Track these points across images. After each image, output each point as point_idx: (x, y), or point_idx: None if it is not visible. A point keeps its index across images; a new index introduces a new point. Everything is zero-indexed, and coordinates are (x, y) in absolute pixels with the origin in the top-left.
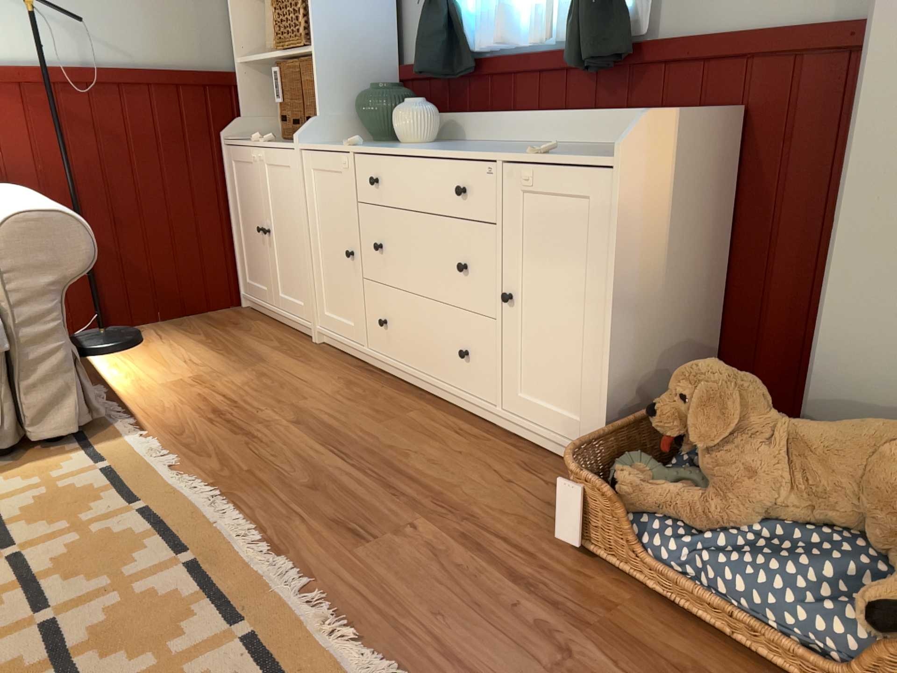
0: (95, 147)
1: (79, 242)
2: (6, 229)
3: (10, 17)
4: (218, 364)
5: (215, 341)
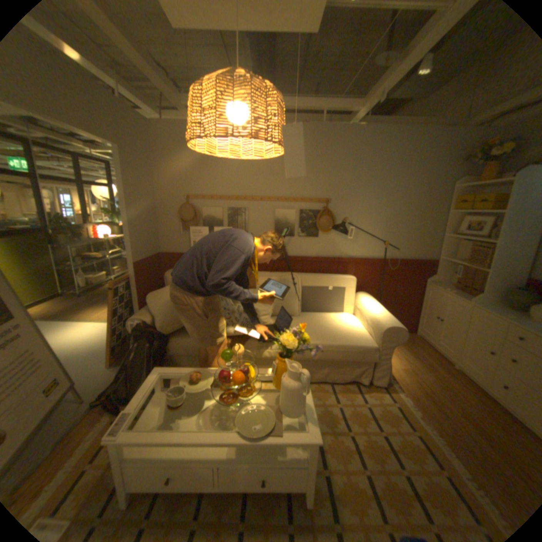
0: (387, 280)
1: (404, 336)
2: (387, 330)
3: (375, 244)
4: (419, 366)
5: (413, 352)
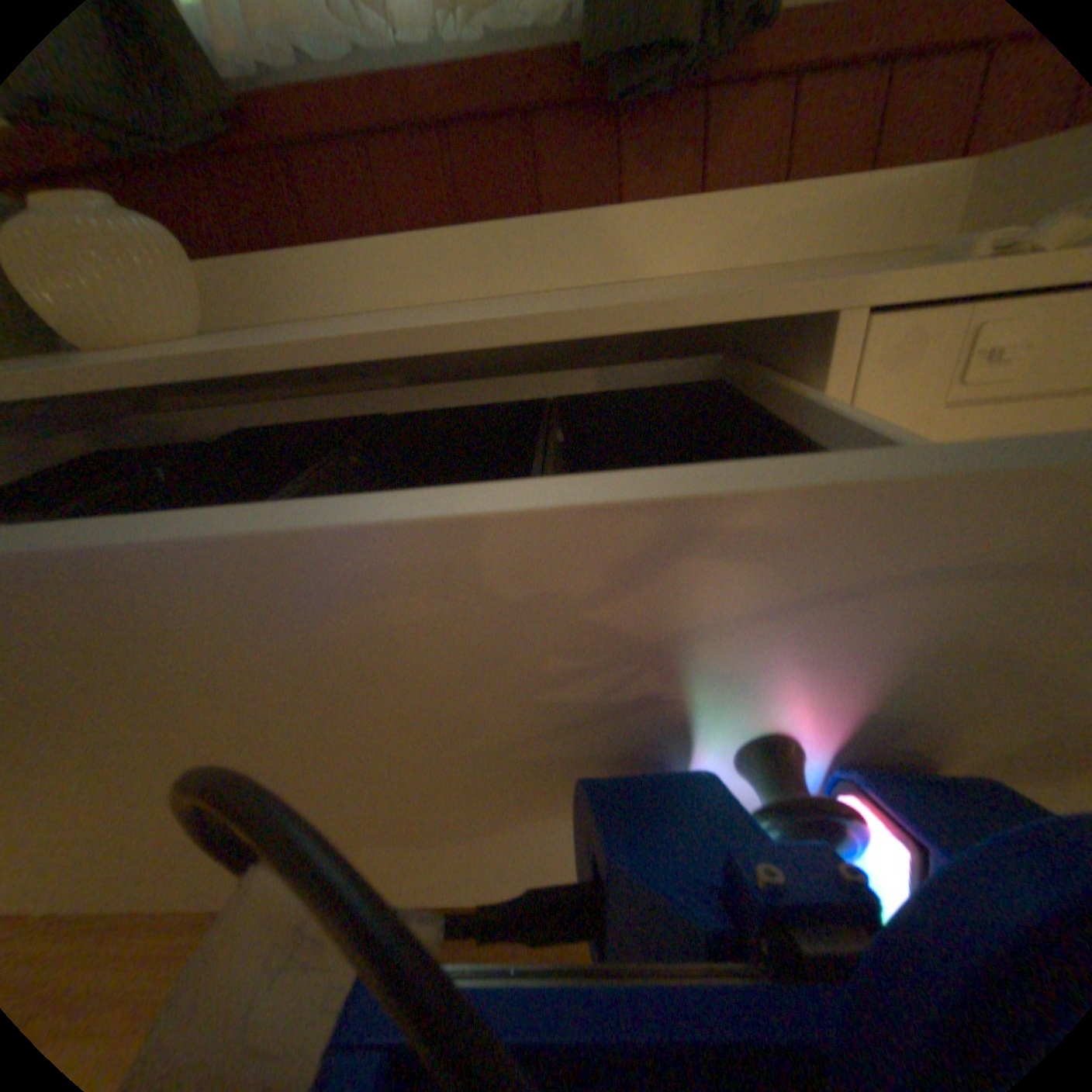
0: None
1: None
2: None
3: None
4: None
5: None
